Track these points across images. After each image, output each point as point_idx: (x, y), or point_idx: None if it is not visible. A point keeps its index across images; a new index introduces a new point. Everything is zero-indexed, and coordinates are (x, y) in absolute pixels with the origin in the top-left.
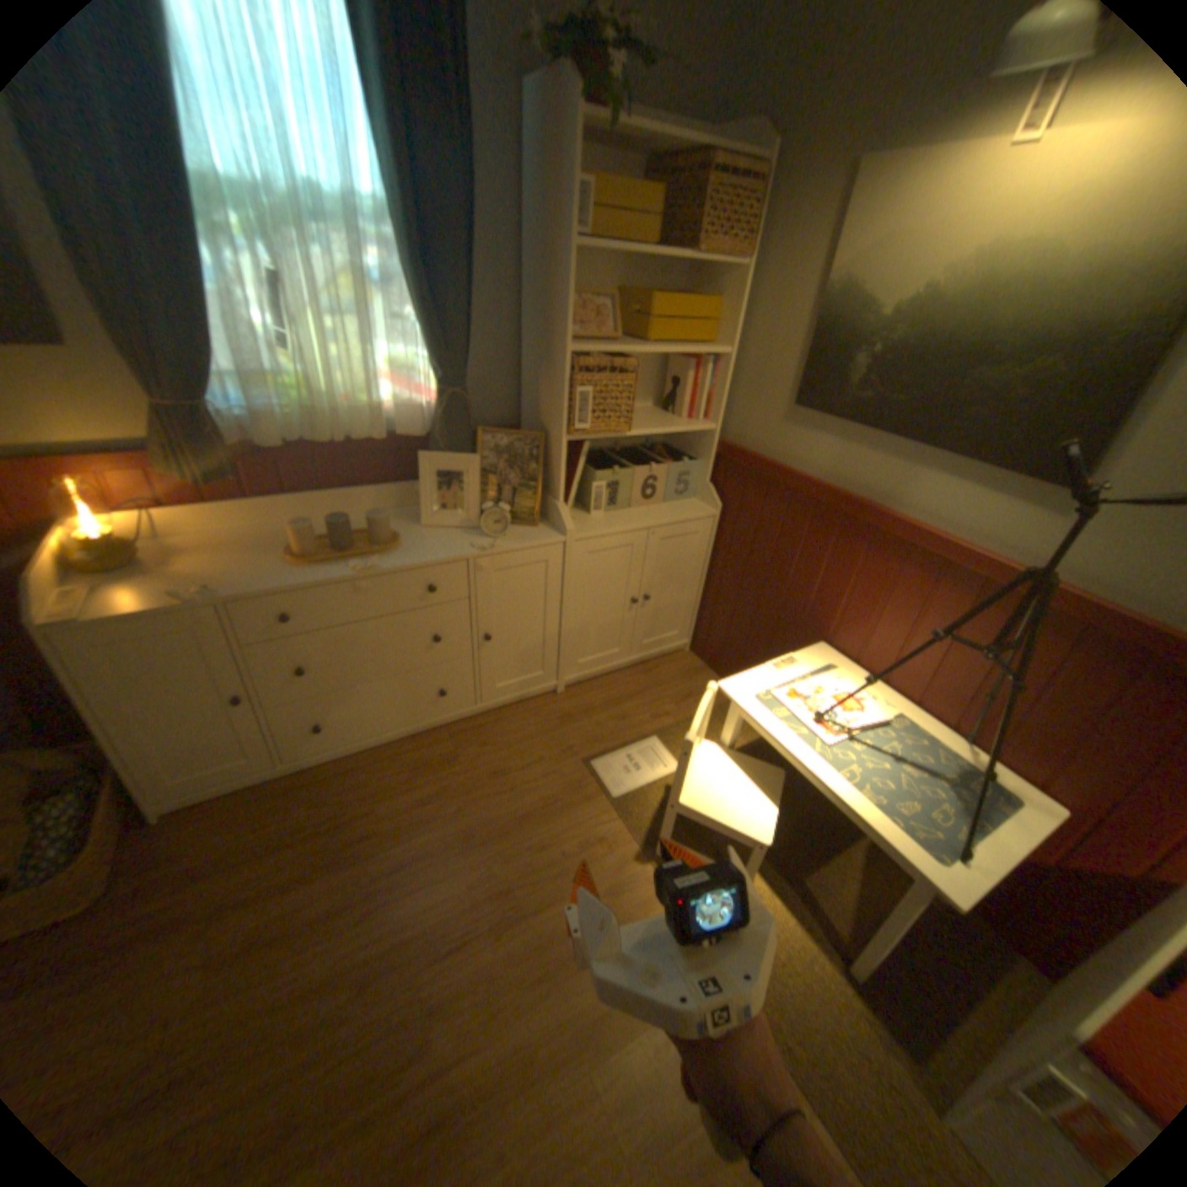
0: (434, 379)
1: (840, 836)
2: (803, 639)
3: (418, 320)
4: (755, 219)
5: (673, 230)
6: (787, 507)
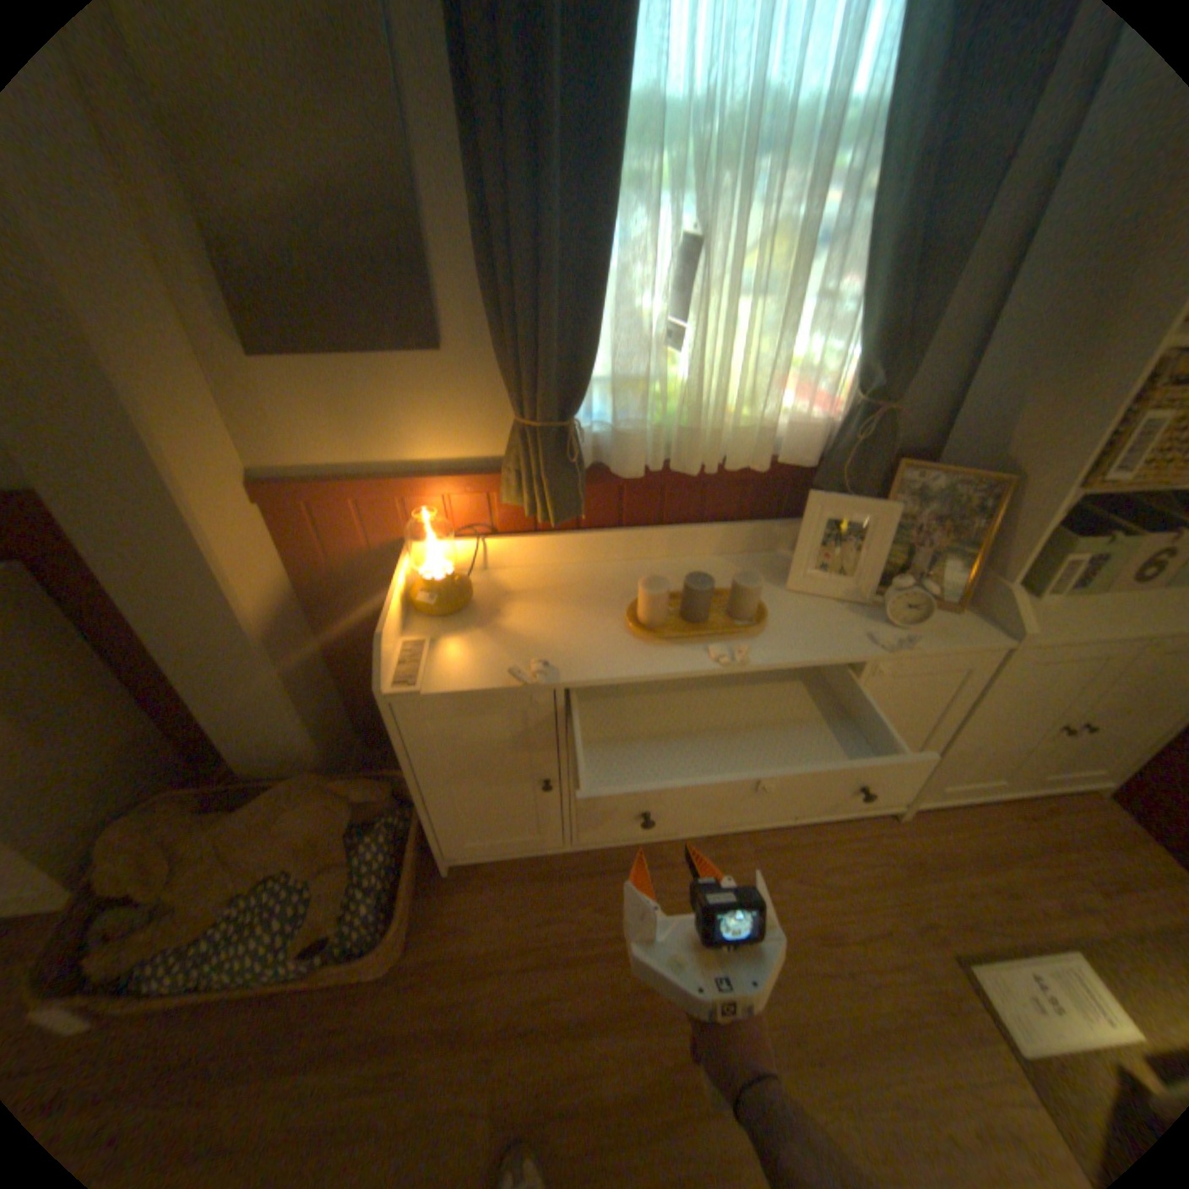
0: (861, 385)
1: None
2: None
3: (876, 298)
4: None
5: None
6: None
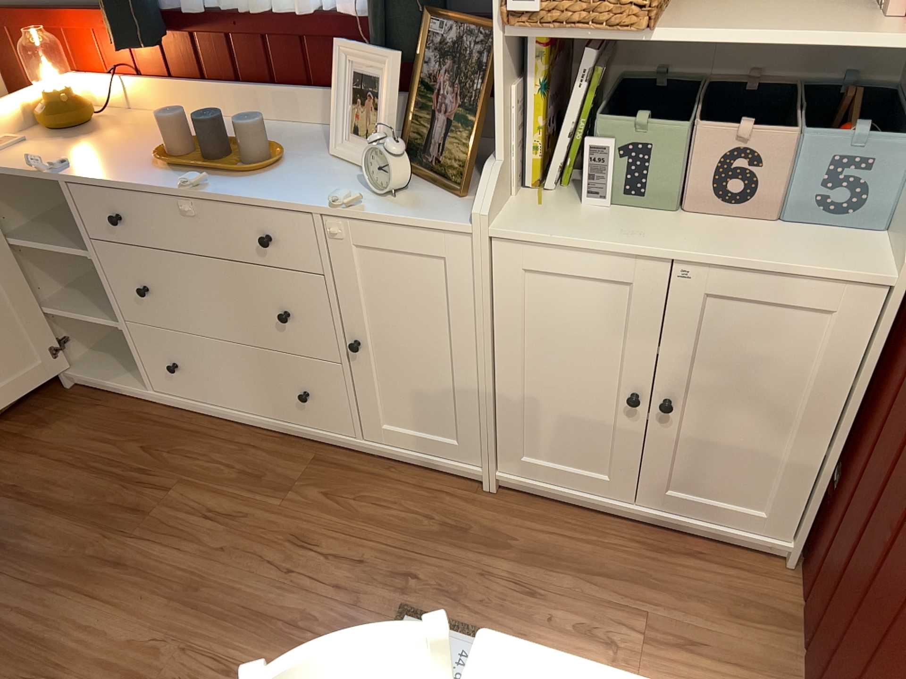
0: None
1: None
2: None
3: None
4: None
5: None
6: None
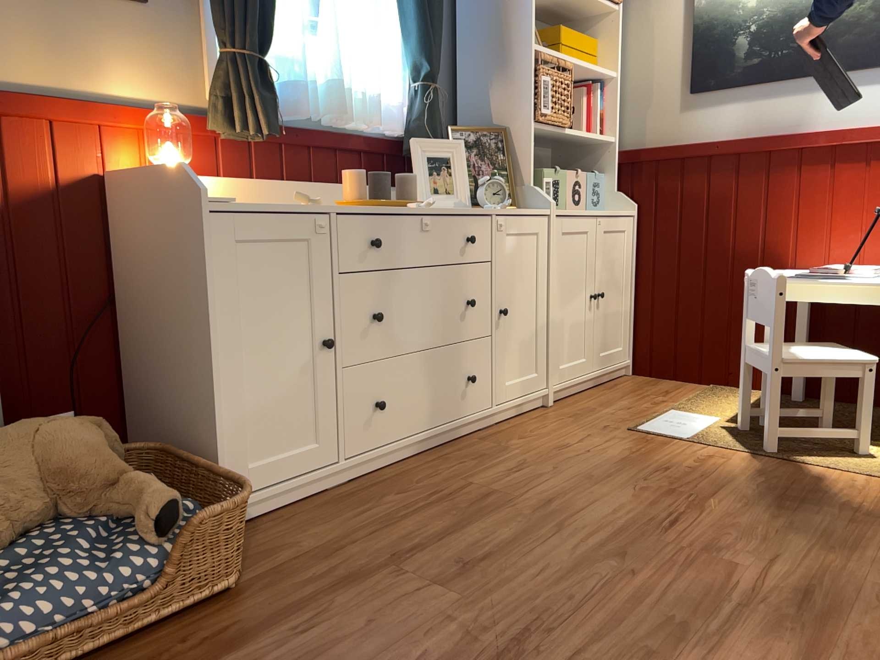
0: (413, 79)
1: None
2: None
3: (410, 24)
4: None
5: None
6: (708, 174)
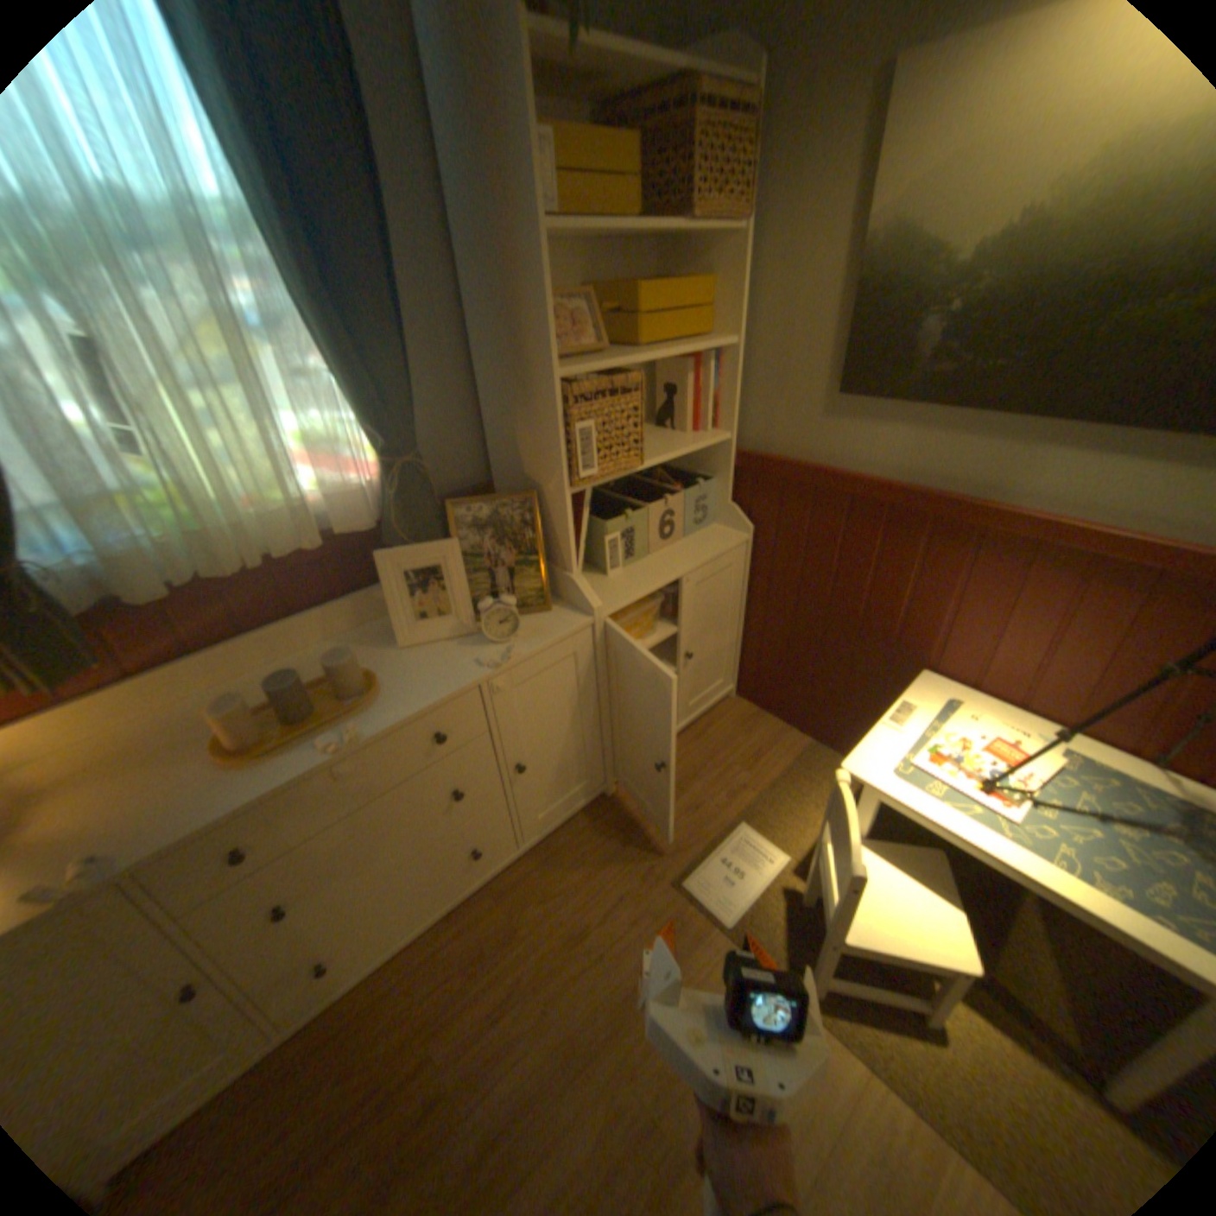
0: (374, 447)
1: (1001, 896)
2: (894, 668)
3: (337, 371)
4: (748, 168)
5: (650, 195)
6: (847, 517)
